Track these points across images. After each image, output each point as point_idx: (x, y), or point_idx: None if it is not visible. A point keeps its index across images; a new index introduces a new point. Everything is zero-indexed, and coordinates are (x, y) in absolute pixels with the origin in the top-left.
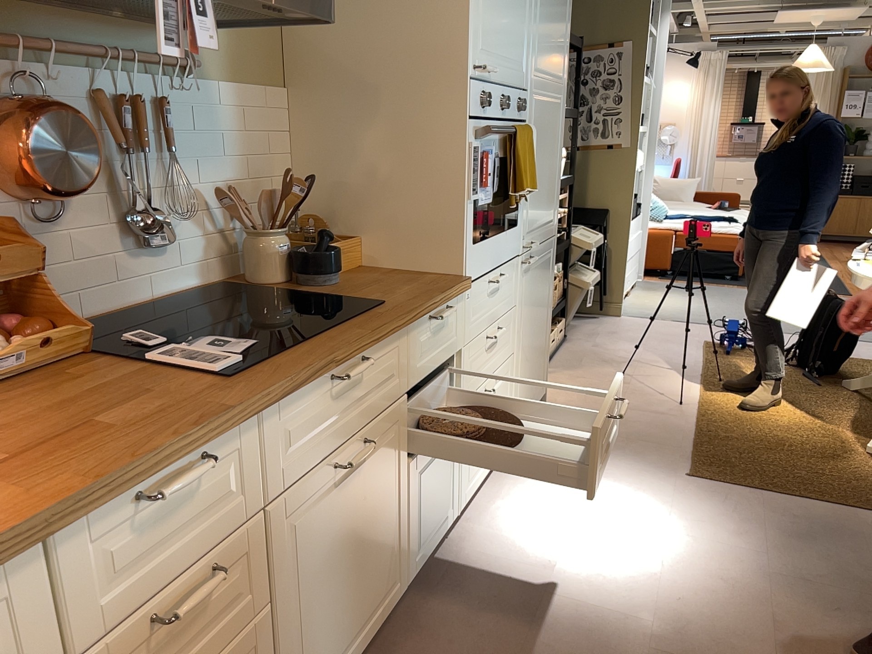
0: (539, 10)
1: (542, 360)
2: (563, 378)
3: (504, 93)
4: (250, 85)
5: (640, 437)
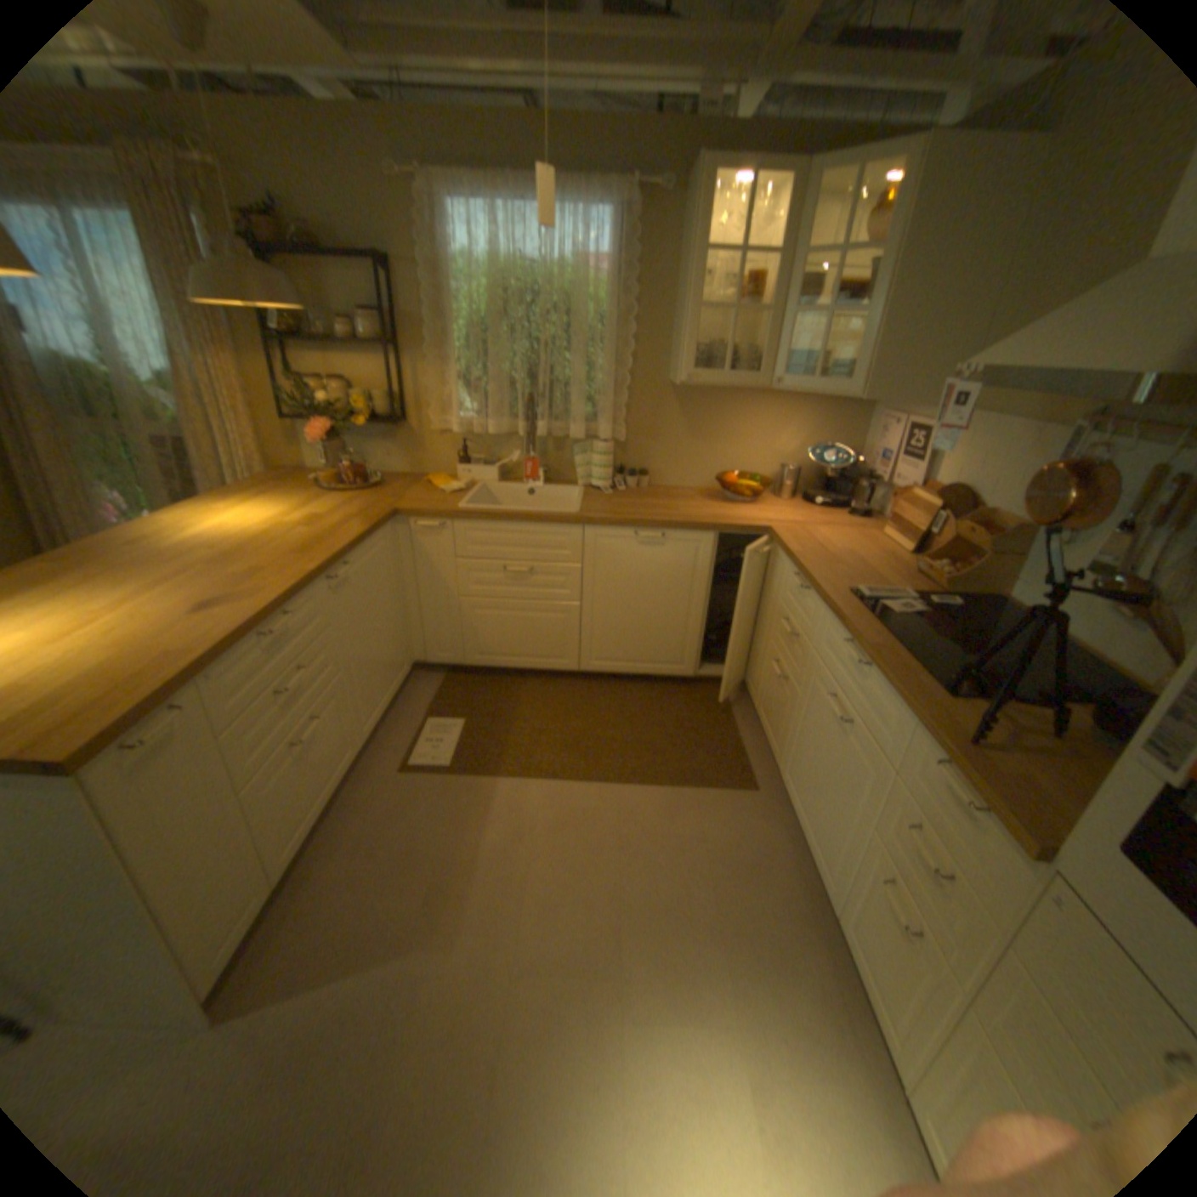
0: None
1: None
2: None
3: None
4: None
5: None
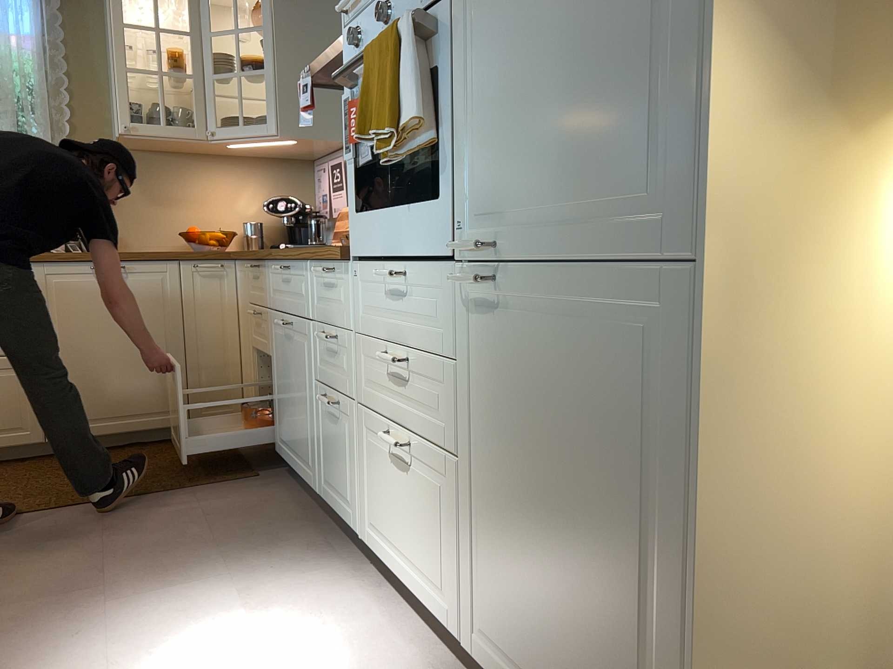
0: None
1: None
2: None
3: None
4: None
5: None
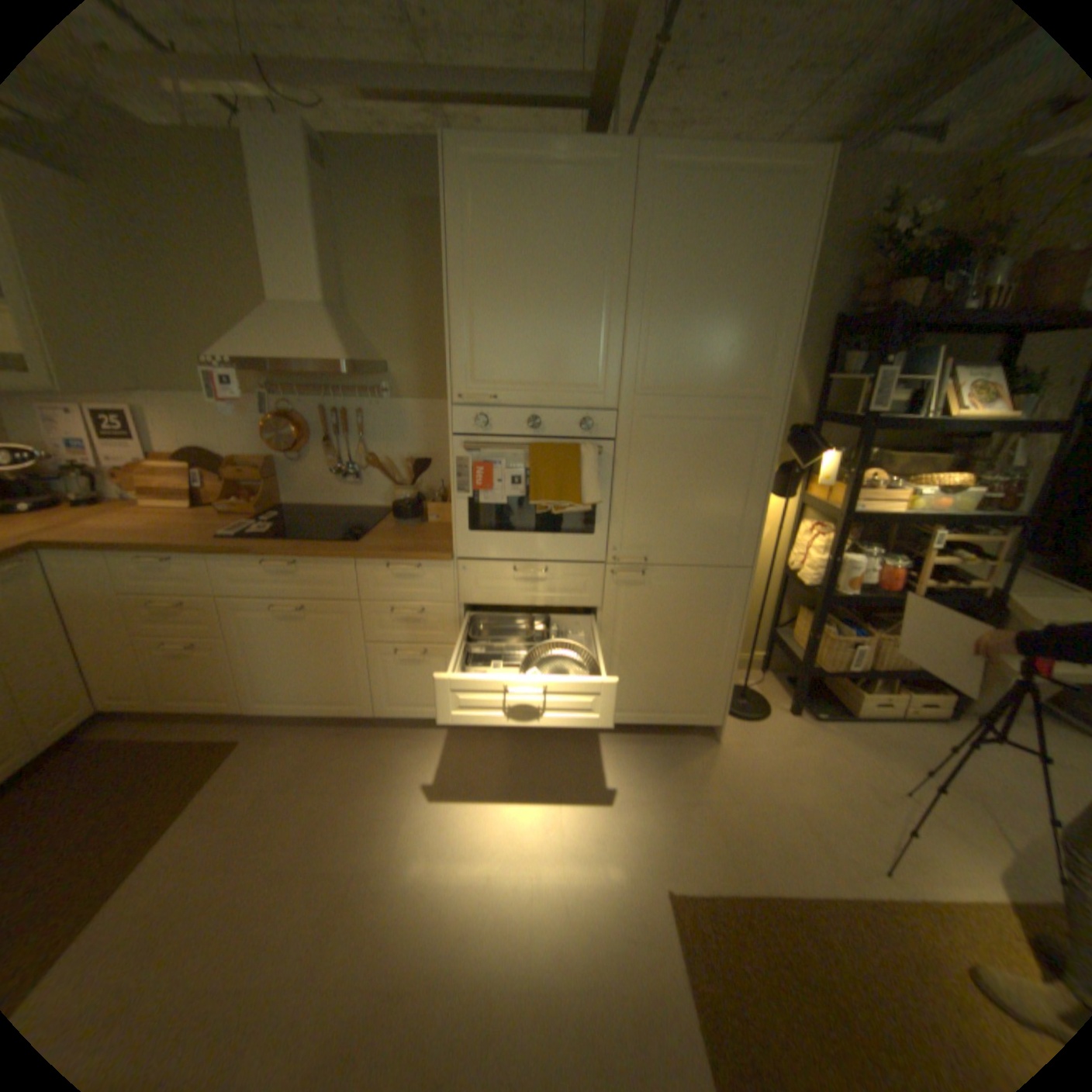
0: (644, 325)
1: (697, 686)
2: (820, 742)
3: (535, 413)
4: (433, 400)
5: (734, 837)
